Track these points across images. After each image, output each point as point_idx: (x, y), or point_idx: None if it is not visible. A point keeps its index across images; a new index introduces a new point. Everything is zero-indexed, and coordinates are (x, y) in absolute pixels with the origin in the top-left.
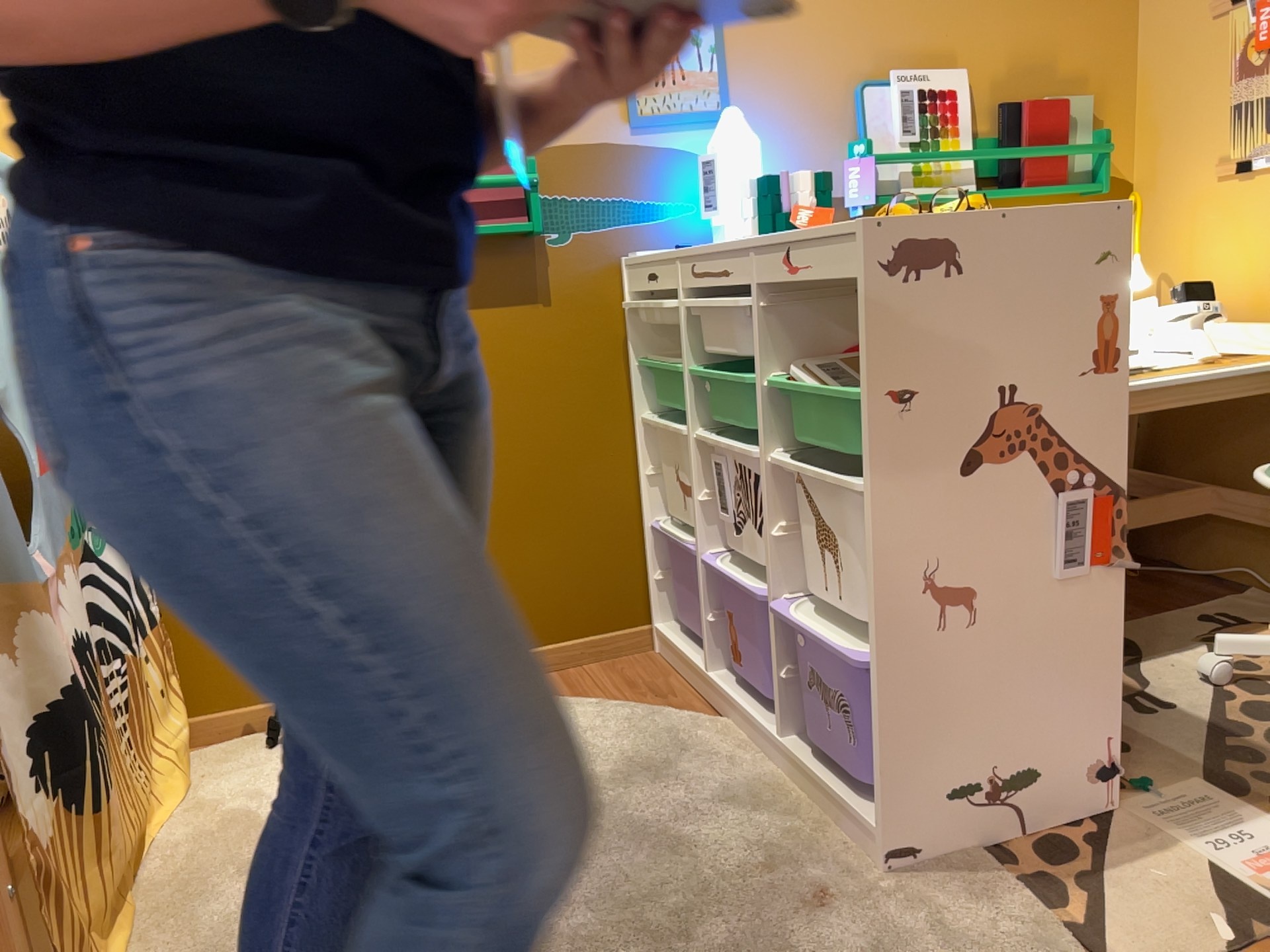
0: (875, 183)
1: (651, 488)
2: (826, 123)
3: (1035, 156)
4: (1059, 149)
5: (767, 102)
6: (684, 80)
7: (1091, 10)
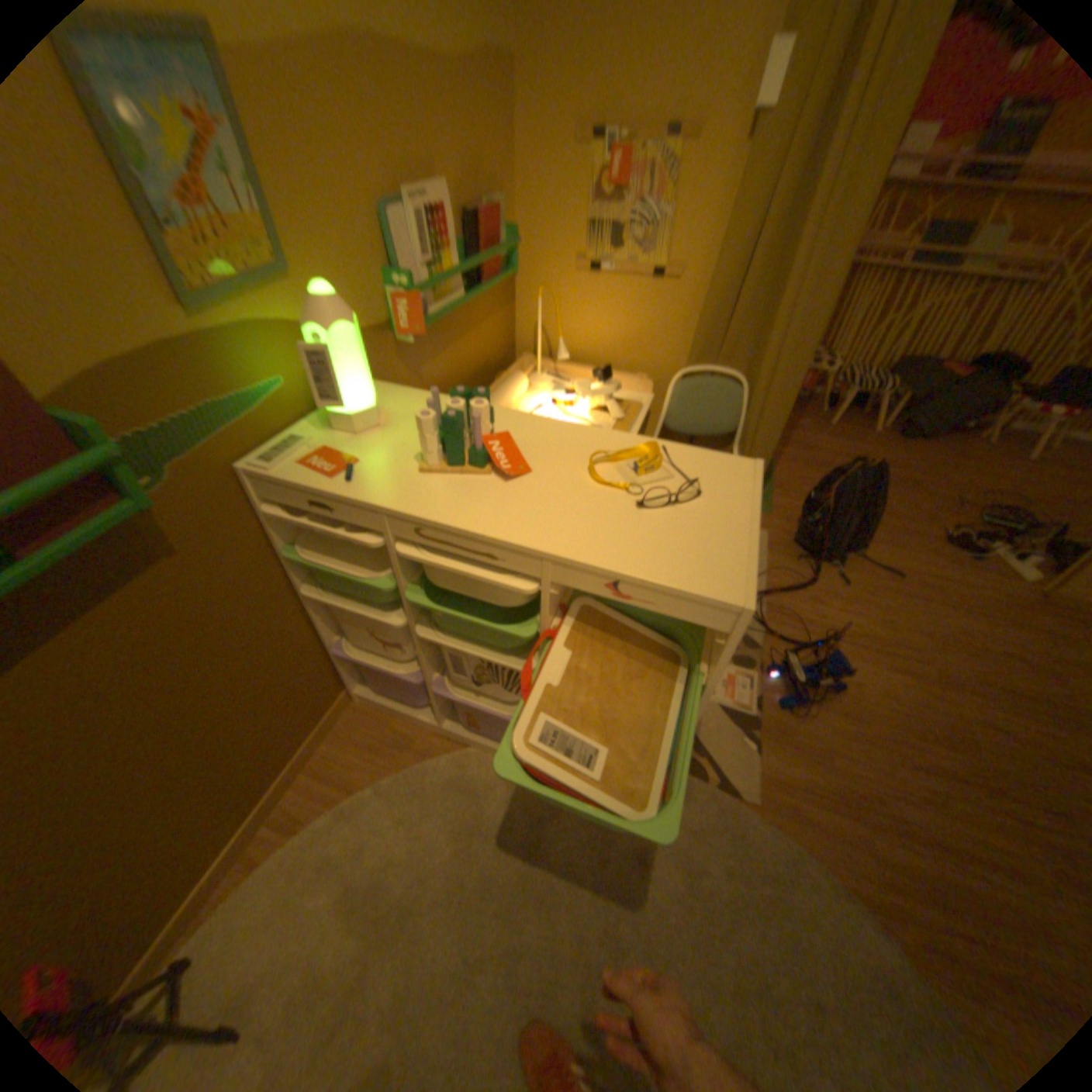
0: (423, 315)
1: (325, 624)
2: (363, 249)
3: (488, 254)
4: (502, 248)
5: (312, 237)
6: (224, 225)
7: (496, 105)
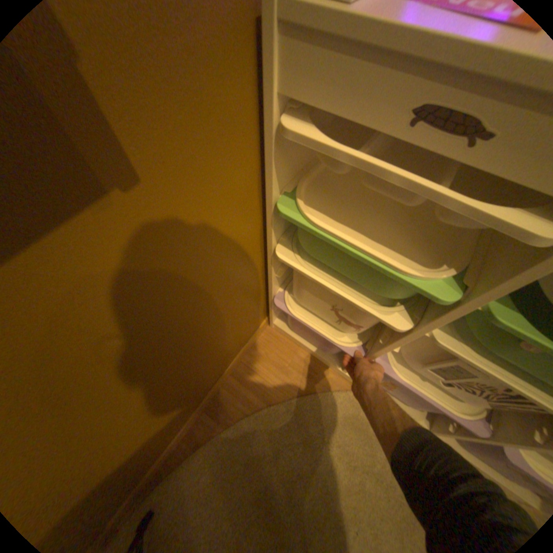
0: None
1: (277, 279)
2: None
3: None
4: None
5: None
6: None
7: None
